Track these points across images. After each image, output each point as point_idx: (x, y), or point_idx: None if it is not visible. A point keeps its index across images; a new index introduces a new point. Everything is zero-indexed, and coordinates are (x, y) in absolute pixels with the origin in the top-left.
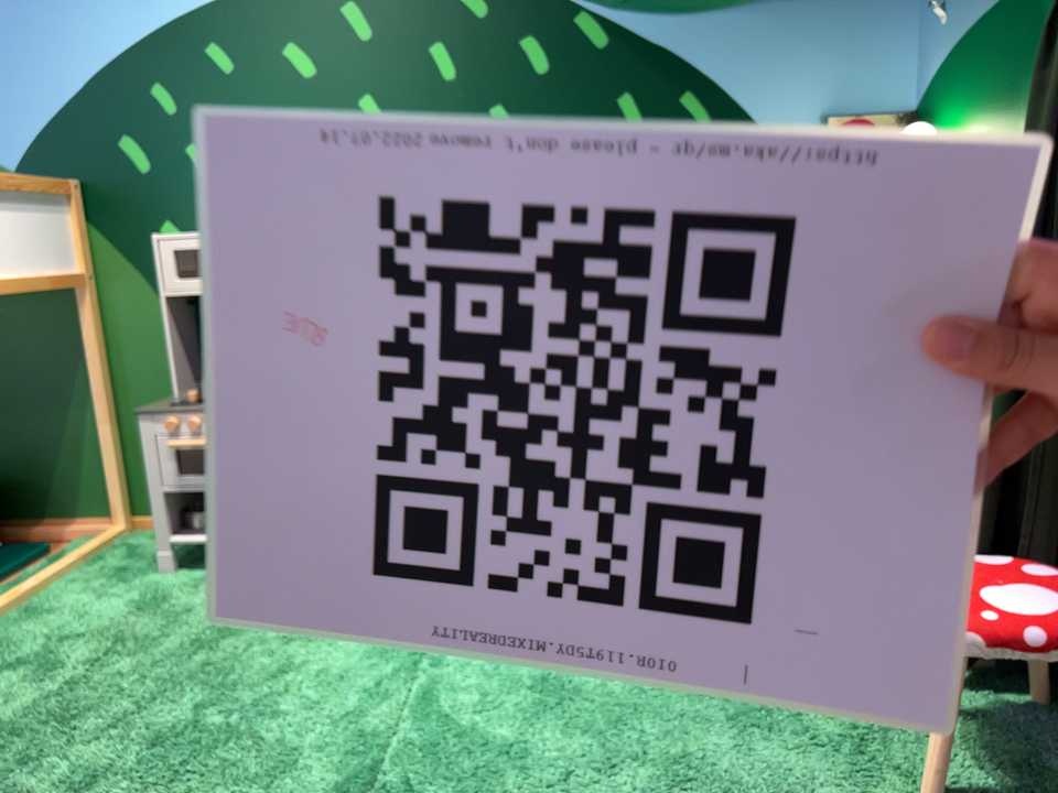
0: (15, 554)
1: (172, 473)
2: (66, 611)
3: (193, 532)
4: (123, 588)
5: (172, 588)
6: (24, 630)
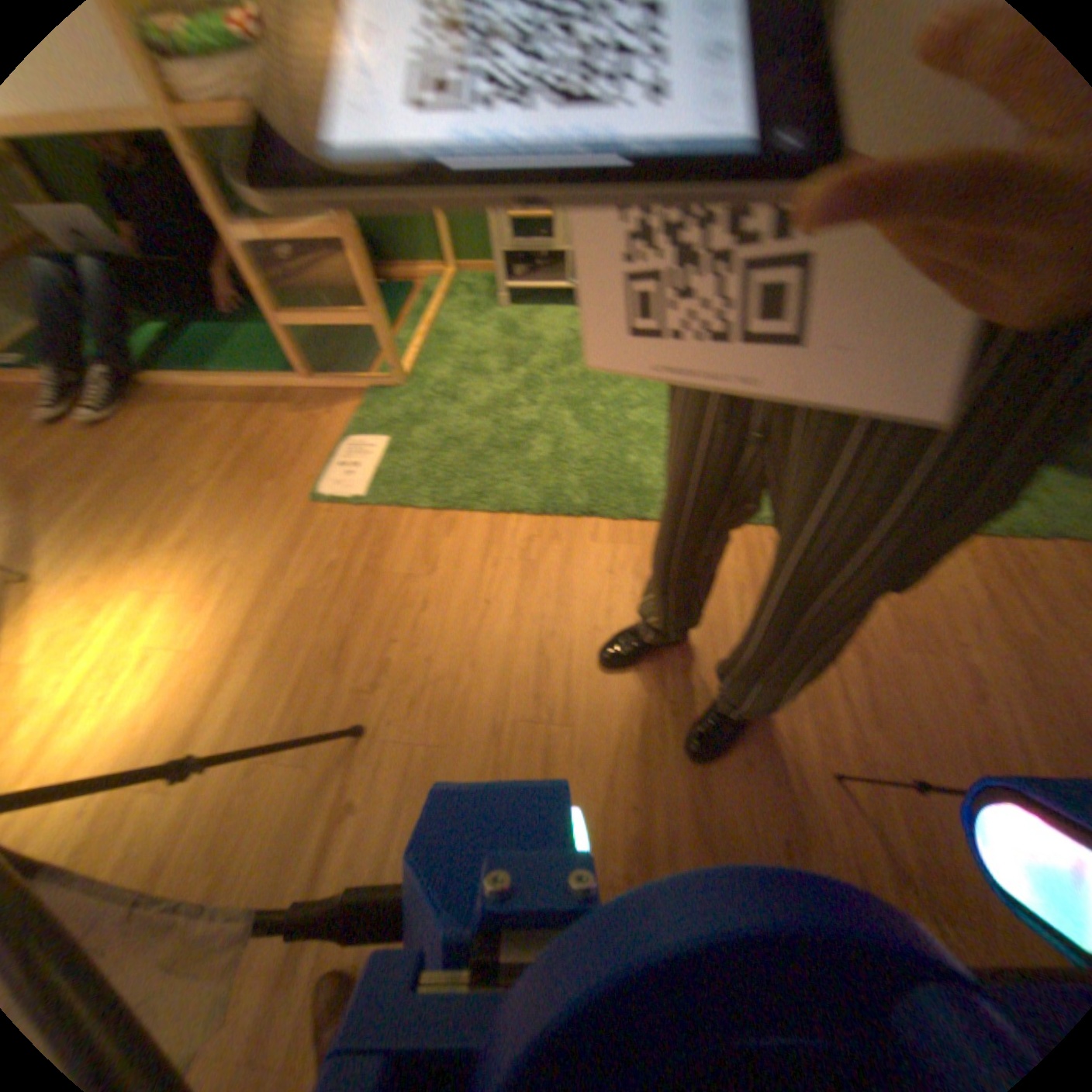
0: (395, 287)
1: (506, 235)
2: (459, 332)
3: (514, 277)
4: (481, 315)
5: (511, 317)
6: (445, 345)
